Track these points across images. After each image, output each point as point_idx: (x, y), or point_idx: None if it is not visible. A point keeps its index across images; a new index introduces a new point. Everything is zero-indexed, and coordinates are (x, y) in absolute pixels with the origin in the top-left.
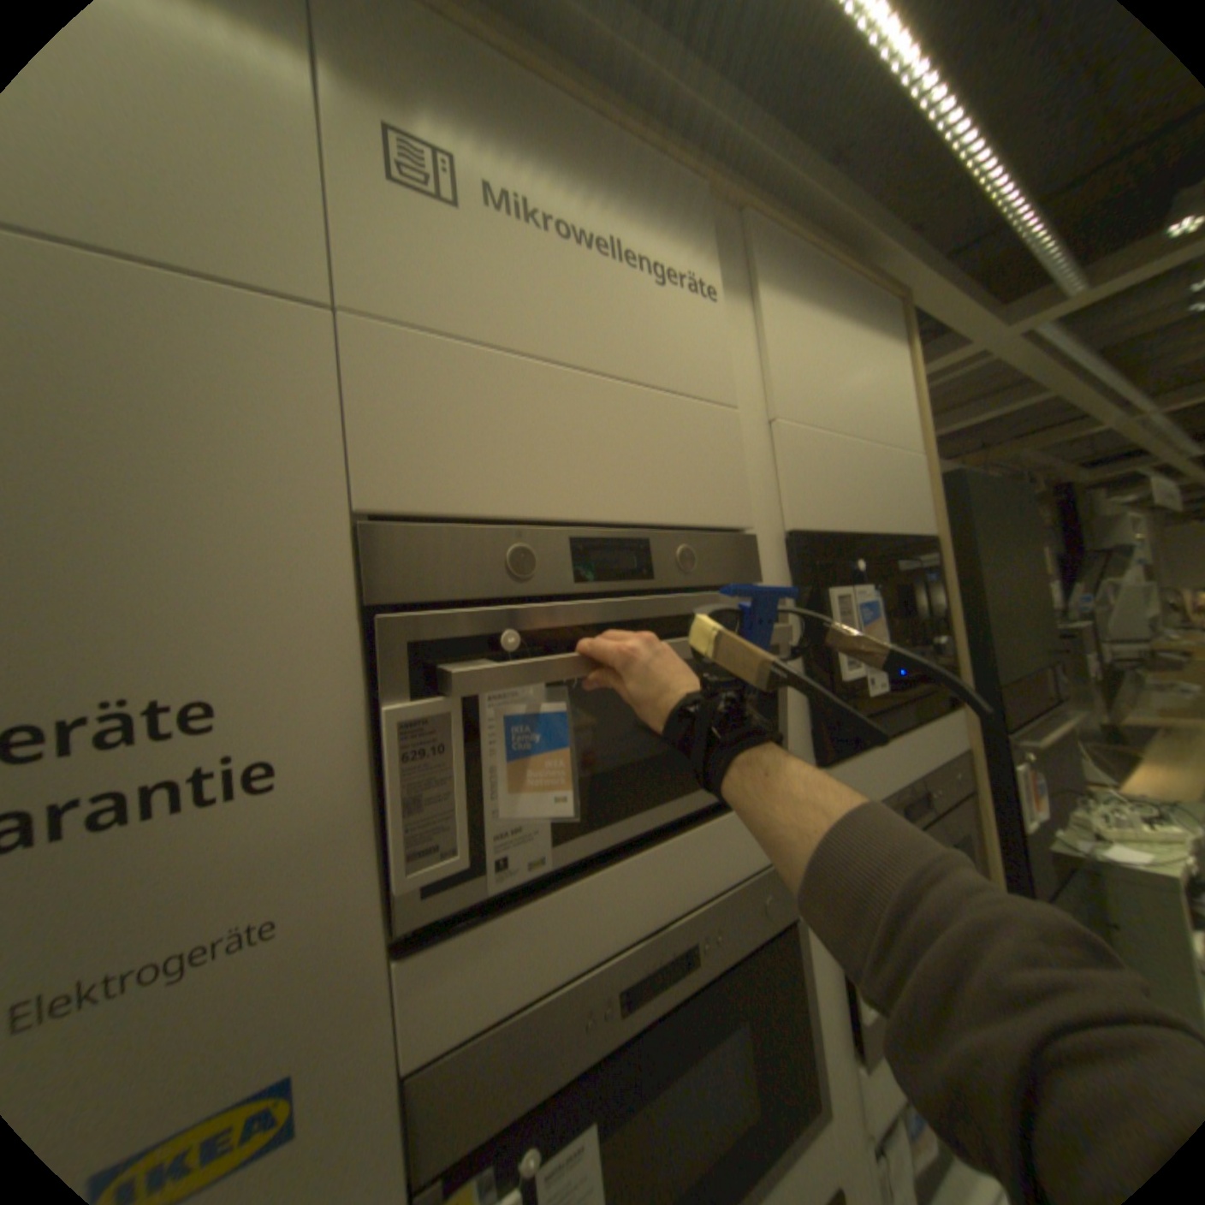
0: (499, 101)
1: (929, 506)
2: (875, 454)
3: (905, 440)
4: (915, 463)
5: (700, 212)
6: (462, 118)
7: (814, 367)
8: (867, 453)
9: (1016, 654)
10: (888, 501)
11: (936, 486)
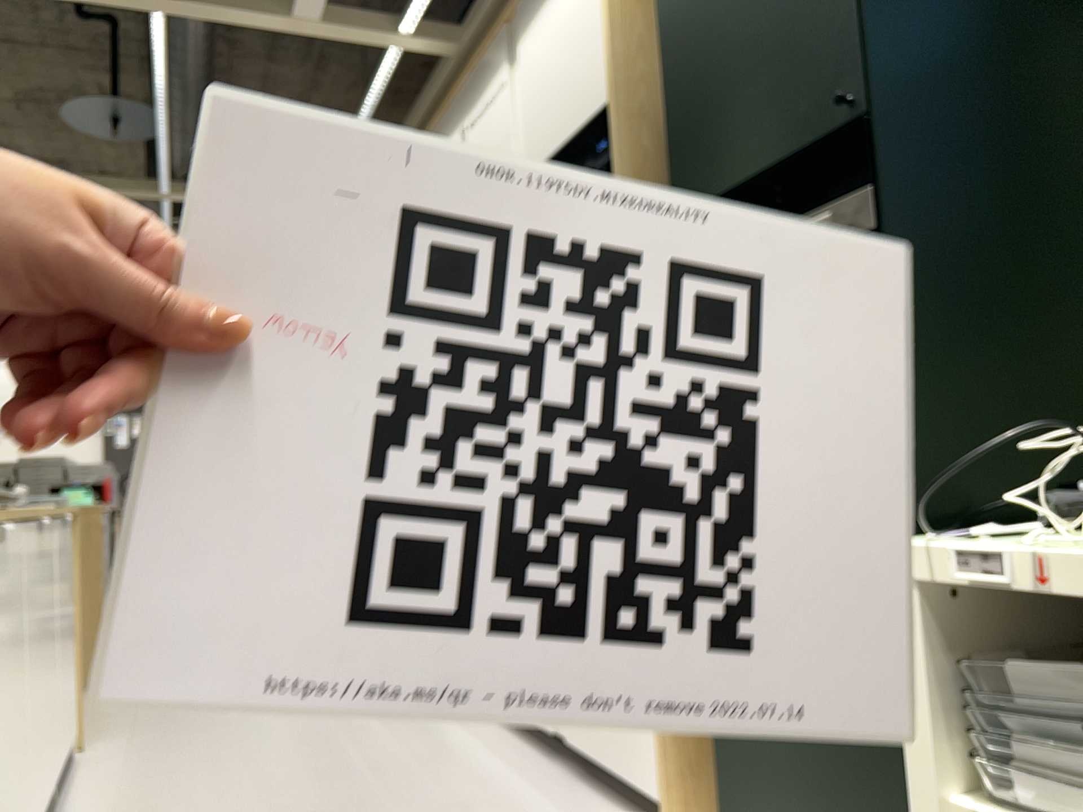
0: (470, 94)
1: (607, 79)
2: (567, 83)
3: (591, 39)
4: (596, 51)
5: (502, 48)
6: (466, 112)
7: (538, 65)
8: (562, 88)
9: (715, 167)
10: (574, 112)
11: (611, 53)
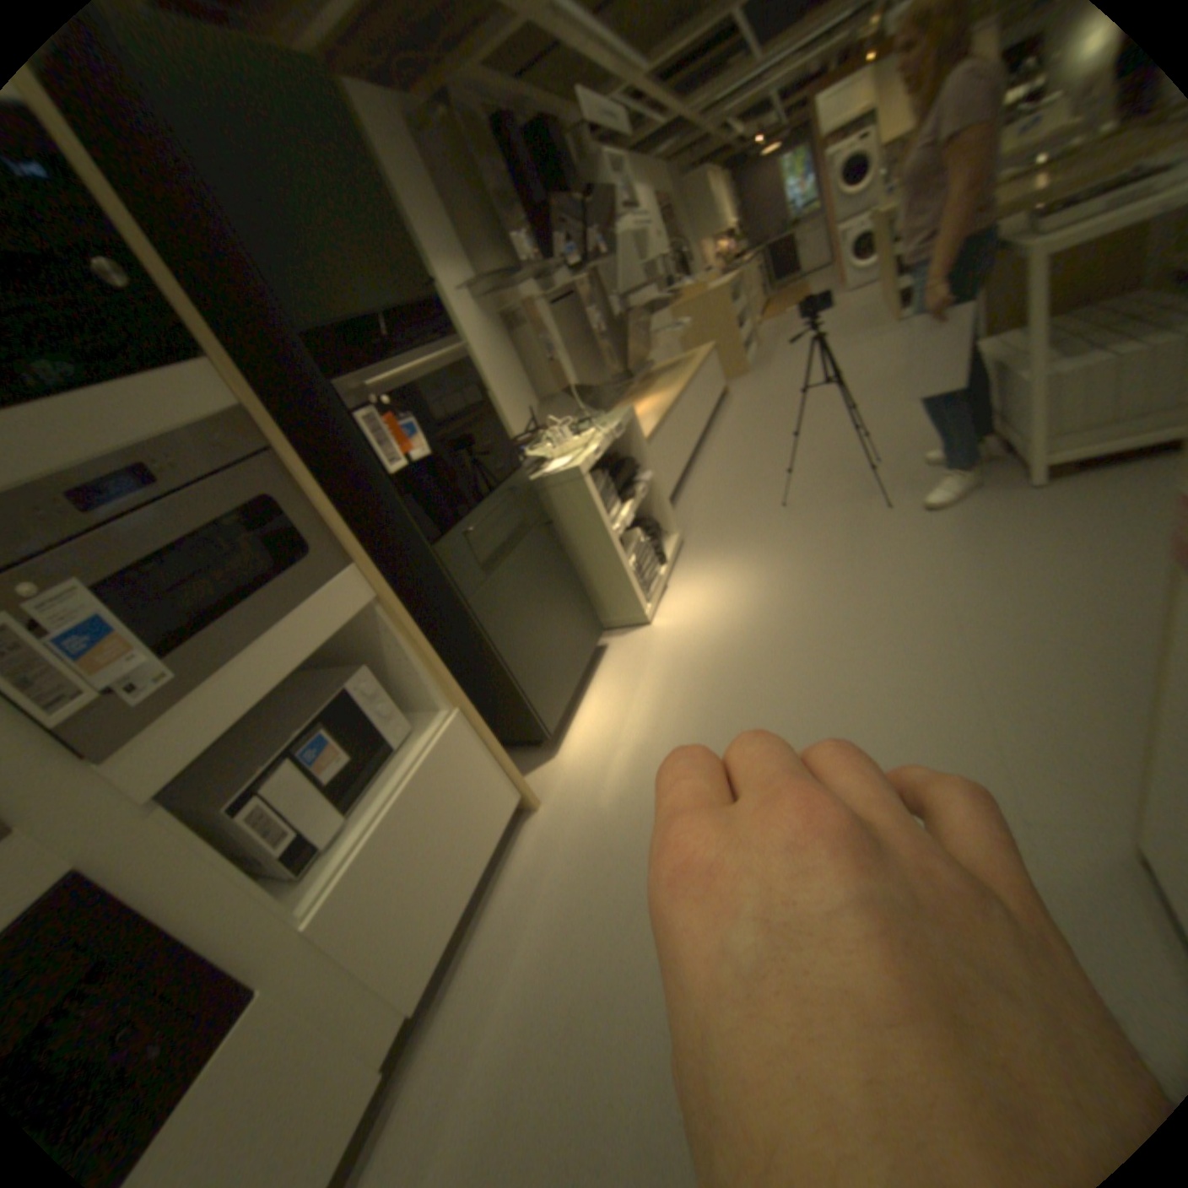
0: None
1: None
2: None
3: None
4: None
5: None
6: None
7: None
8: None
9: (320, 296)
10: None
11: None
